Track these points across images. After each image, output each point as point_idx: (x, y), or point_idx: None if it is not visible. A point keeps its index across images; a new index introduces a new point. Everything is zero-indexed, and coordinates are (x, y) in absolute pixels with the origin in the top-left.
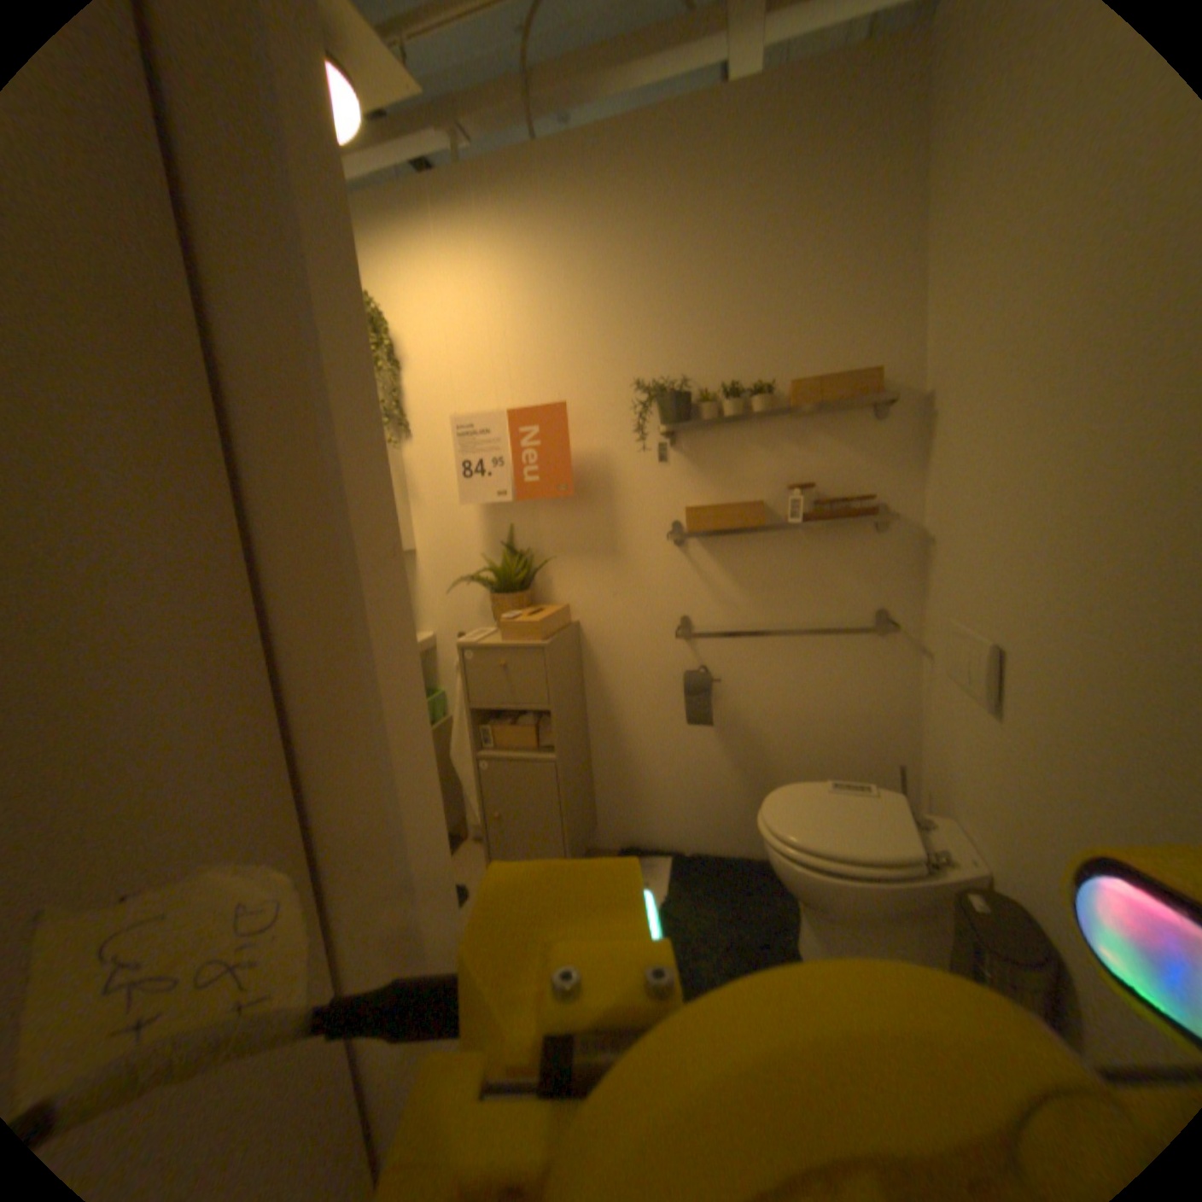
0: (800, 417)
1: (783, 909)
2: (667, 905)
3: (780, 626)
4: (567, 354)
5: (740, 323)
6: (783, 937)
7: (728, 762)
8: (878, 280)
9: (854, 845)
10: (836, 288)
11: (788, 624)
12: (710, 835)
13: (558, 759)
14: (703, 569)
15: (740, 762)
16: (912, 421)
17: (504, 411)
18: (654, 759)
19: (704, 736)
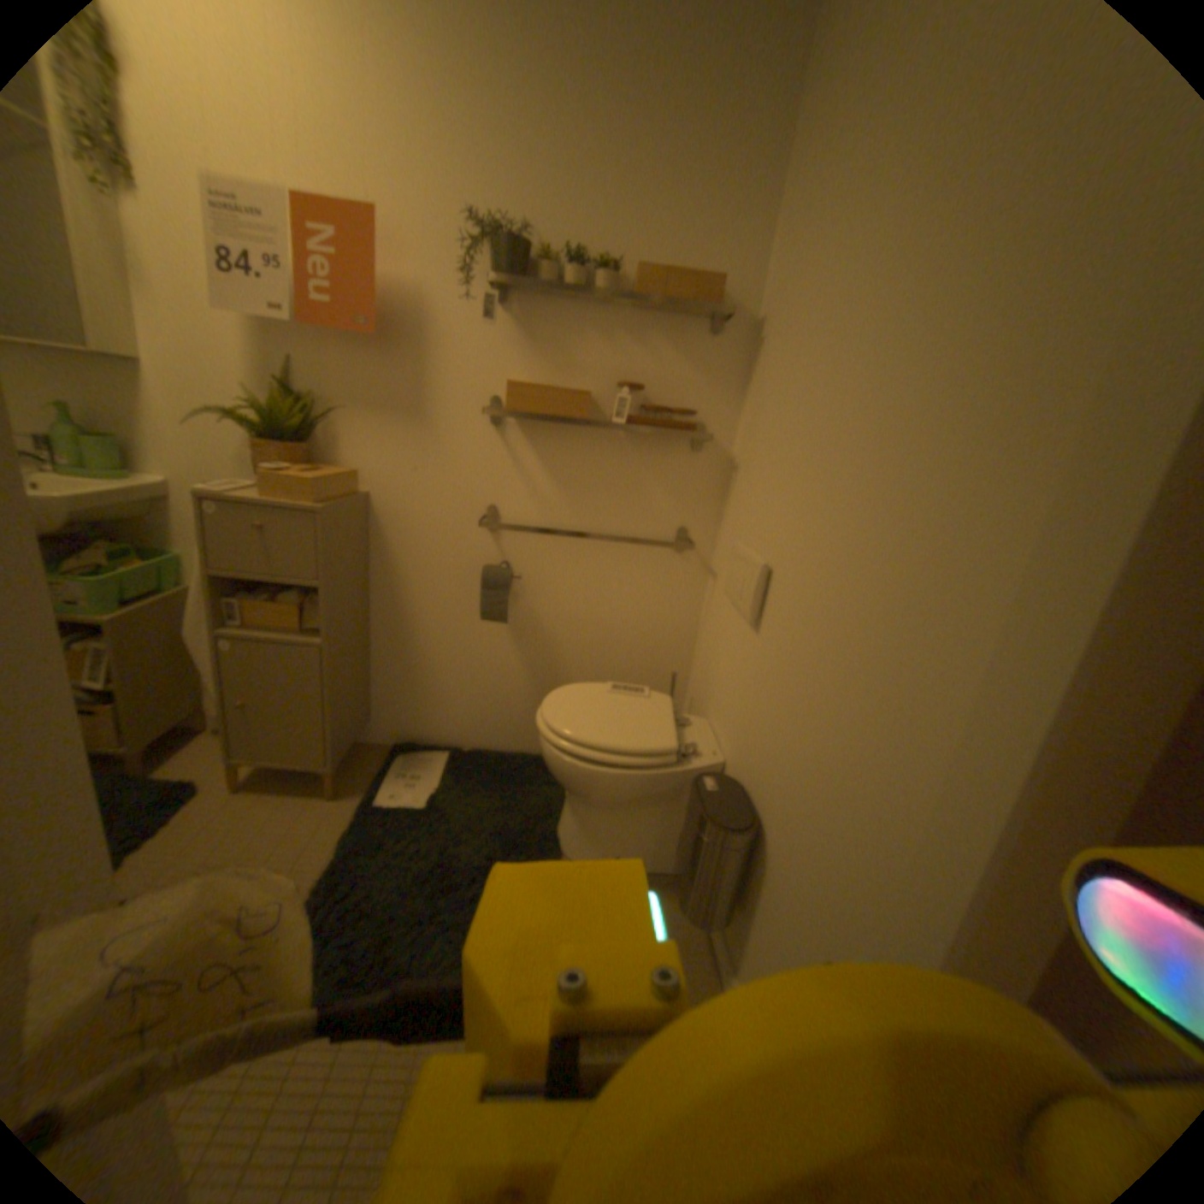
0: (641, 309)
1: (552, 796)
2: (439, 795)
3: (590, 530)
4: (383, 142)
5: (597, 176)
6: (547, 820)
7: (520, 661)
8: (739, 176)
9: (621, 736)
10: (699, 170)
11: (598, 528)
12: (493, 731)
13: (327, 644)
14: (520, 456)
15: (532, 662)
16: (742, 343)
17: (285, 190)
18: (444, 653)
19: (500, 633)
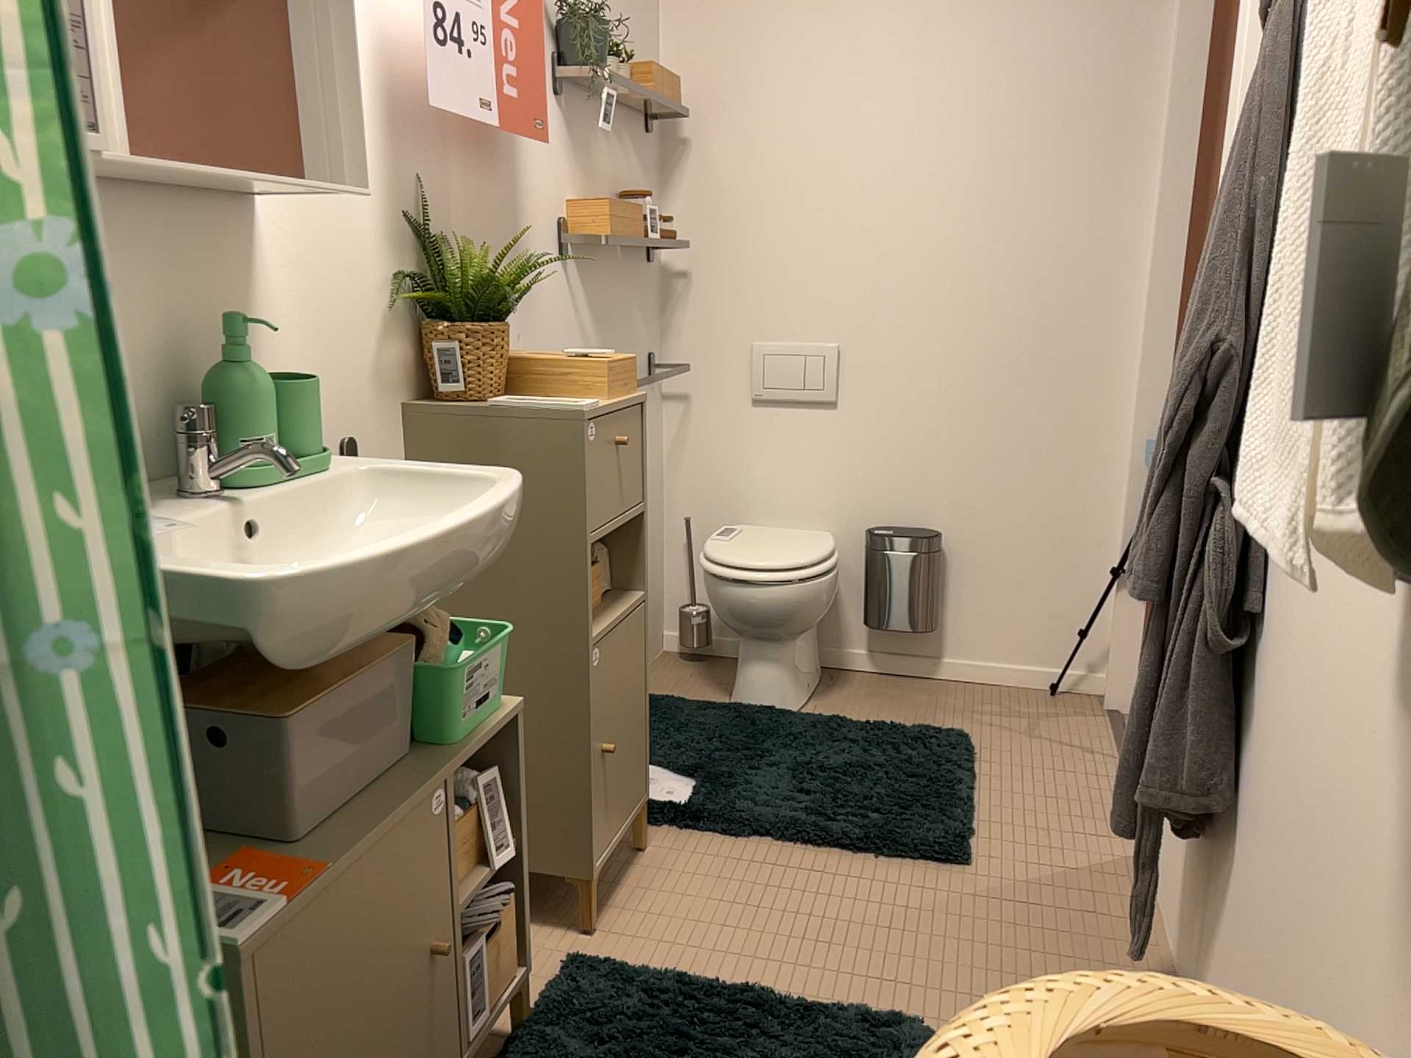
0: (619, 116)
1: (706, 707)
2: (683, 767)
3: None
4: None
5: None
6: (746, 713)
7: None
8: None
9: (816, 546)
10: None
11: None
12: None
13: (644, 597)
14: (577, 302)
15: None
16: (656, 152)
17: None
18: None
19: None
